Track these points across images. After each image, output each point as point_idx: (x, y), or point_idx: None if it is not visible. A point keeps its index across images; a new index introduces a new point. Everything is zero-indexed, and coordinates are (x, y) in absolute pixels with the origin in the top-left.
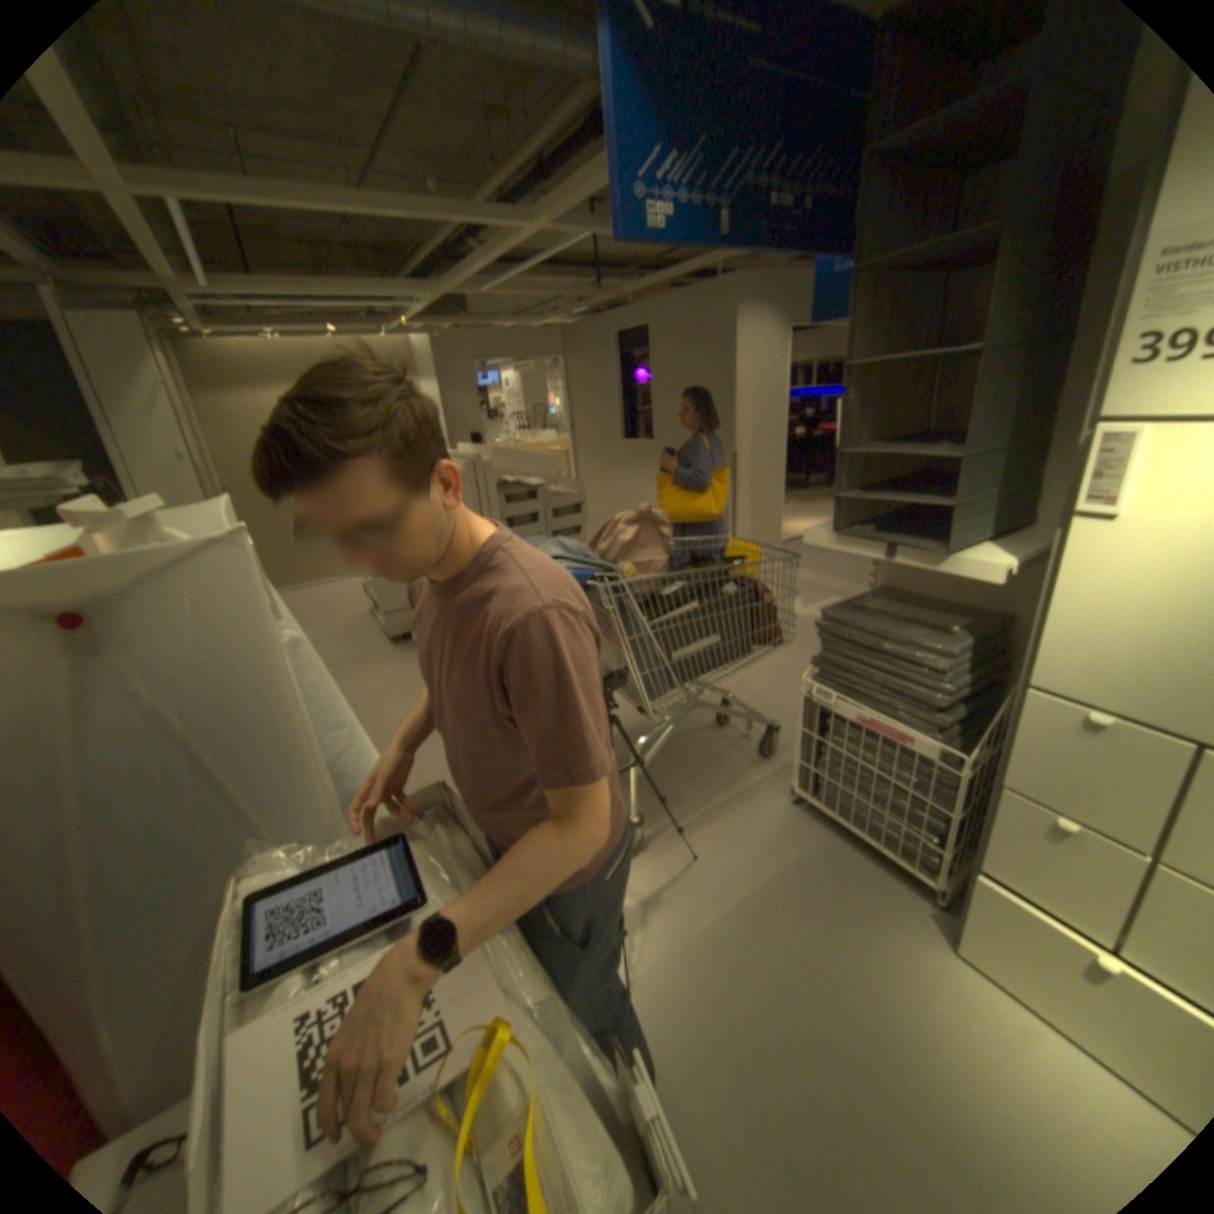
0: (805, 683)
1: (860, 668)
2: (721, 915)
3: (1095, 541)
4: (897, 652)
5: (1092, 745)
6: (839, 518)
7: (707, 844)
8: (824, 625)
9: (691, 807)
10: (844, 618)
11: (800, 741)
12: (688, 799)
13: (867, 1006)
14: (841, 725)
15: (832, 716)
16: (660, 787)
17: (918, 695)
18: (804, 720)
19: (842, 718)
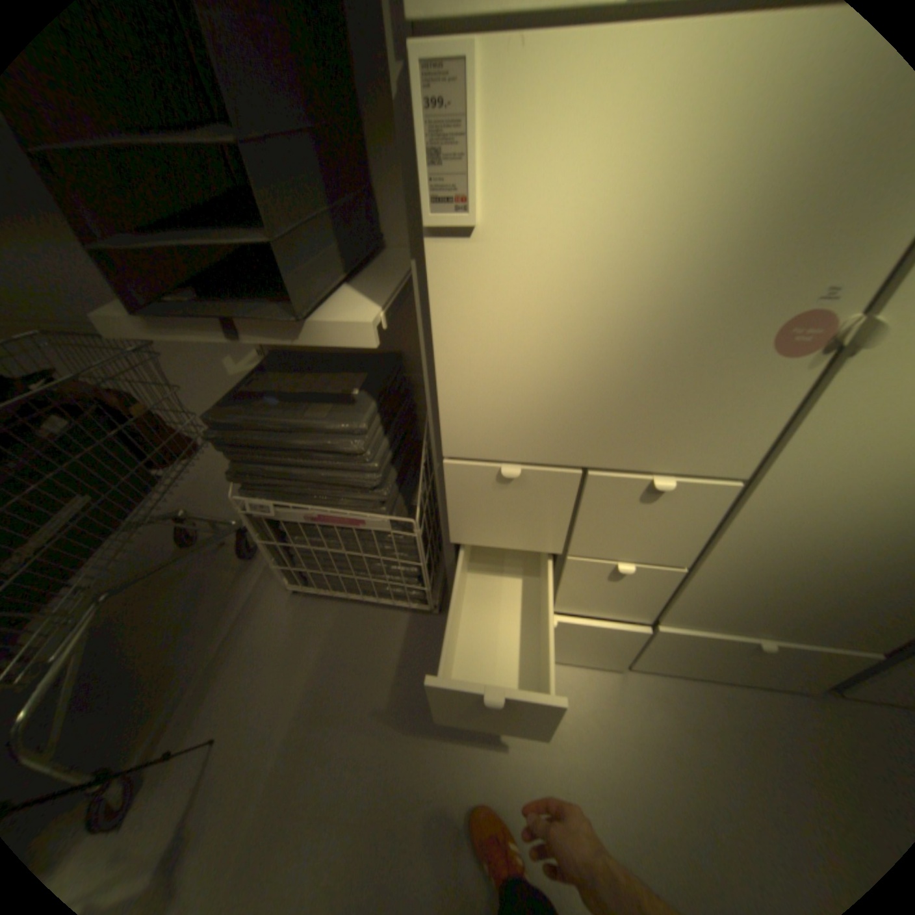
0: (233, 500)
1: (279, 470)
2: (261, 788)
3: (455, 272)
4: (306, 444)
5: (506, 492)
6: (123, 288)
7: (217, 709)
8: (212, 435)
9: (184, 675)
10: (231, 419)
11: (264, 552)
12: (176, 667)
13: (416, 760)
14: (293, 525)
15: (280, 519)
16: (134, 677)
17: (347, 481)
18: (255, 533)
19: (290, 519)
